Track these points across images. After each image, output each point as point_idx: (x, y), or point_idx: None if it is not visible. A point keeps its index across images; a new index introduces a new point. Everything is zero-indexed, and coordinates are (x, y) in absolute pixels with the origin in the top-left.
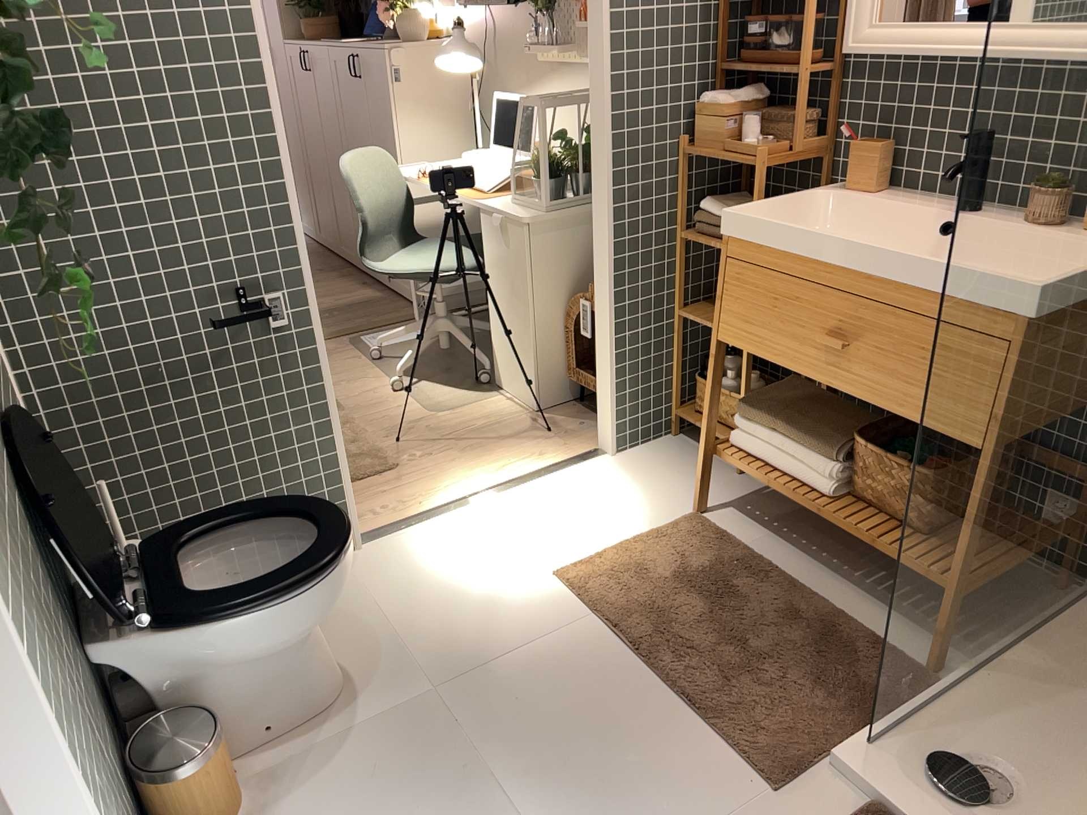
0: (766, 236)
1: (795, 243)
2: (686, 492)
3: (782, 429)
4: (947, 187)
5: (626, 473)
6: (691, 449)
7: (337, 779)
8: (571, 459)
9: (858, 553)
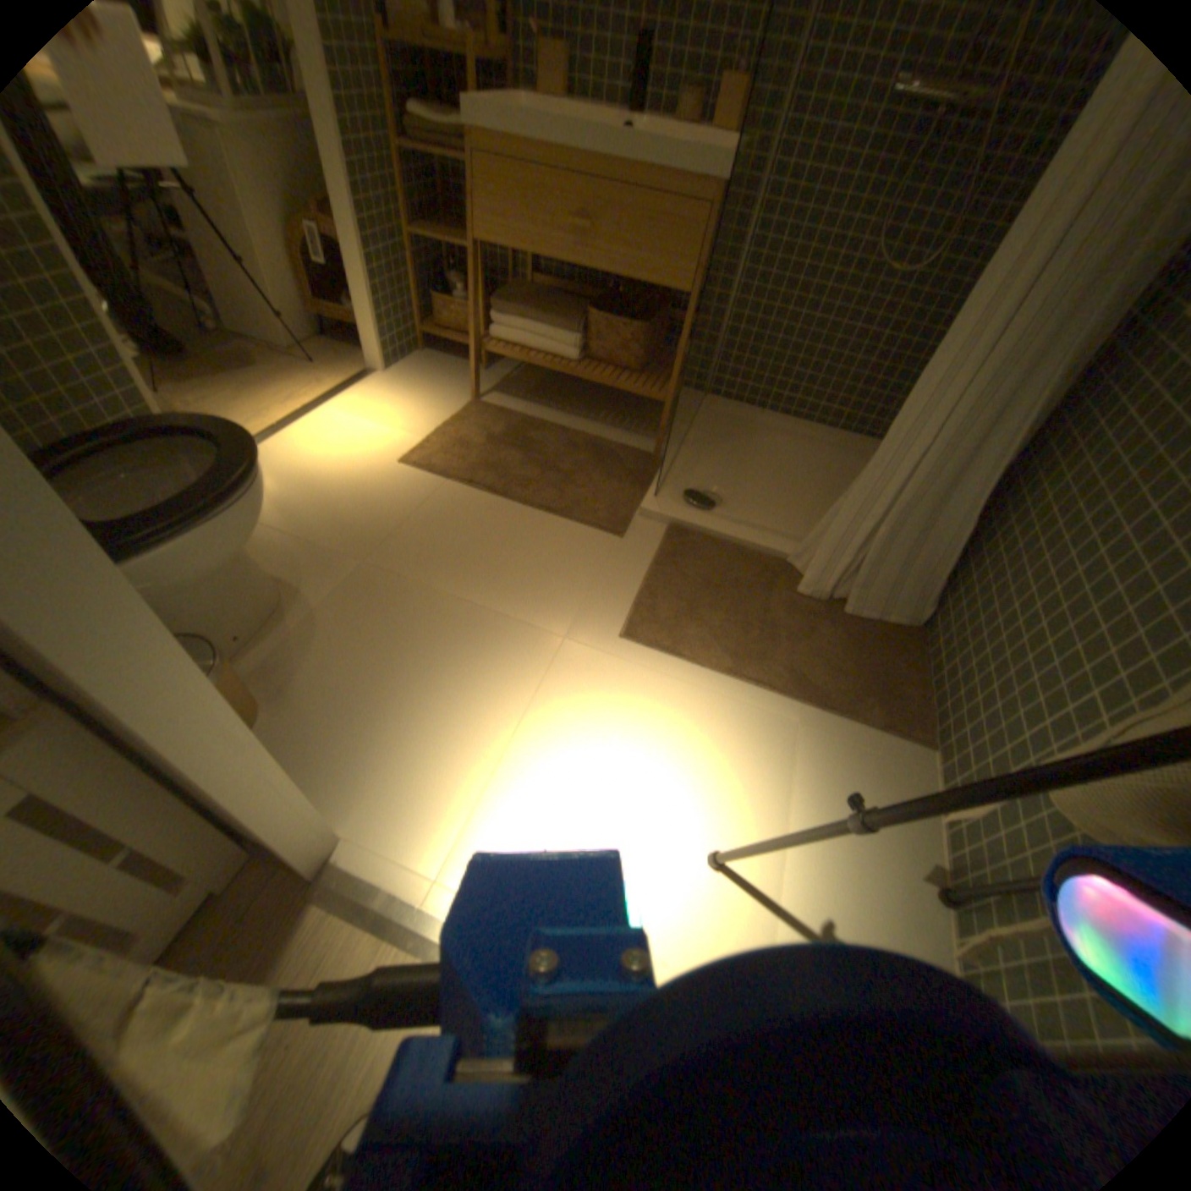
0: (499, 124)
1: (528, 129)
2: (455, 386)
3: (525, 317)
4: (612, 92)
5: (402, 381)
6: (440, 357)
7: (319, 643)
8: (347, 378)
9: (584, 403)
